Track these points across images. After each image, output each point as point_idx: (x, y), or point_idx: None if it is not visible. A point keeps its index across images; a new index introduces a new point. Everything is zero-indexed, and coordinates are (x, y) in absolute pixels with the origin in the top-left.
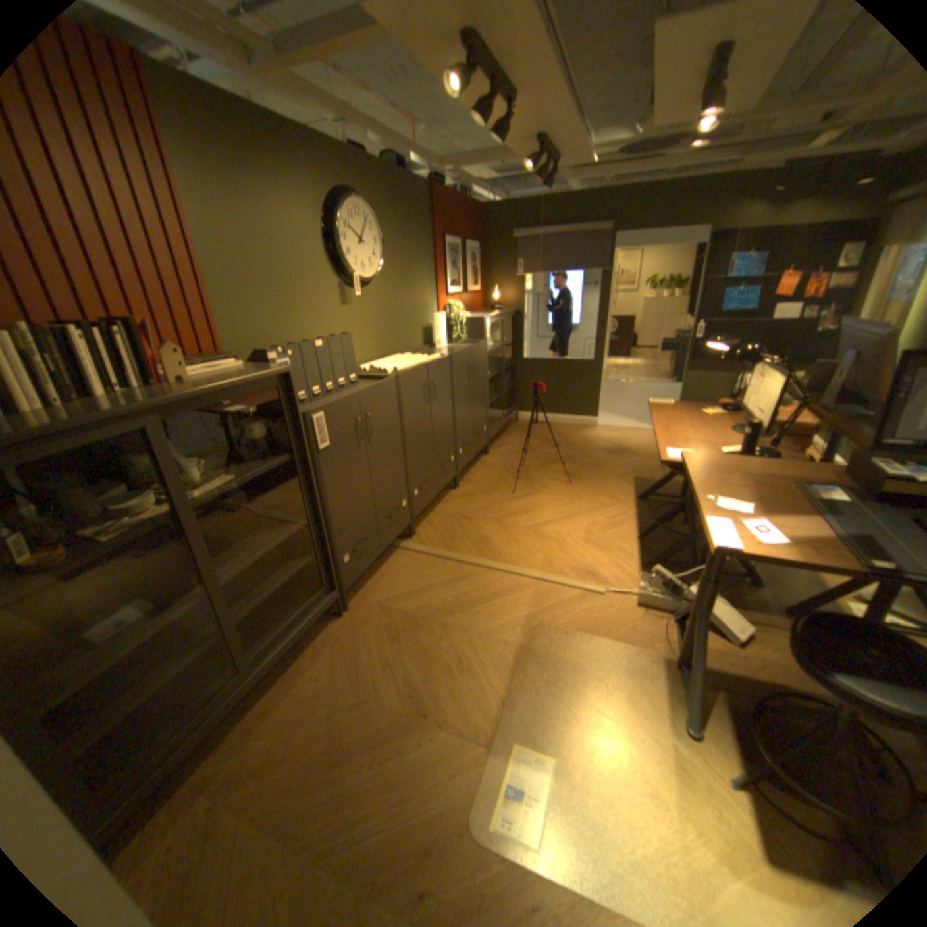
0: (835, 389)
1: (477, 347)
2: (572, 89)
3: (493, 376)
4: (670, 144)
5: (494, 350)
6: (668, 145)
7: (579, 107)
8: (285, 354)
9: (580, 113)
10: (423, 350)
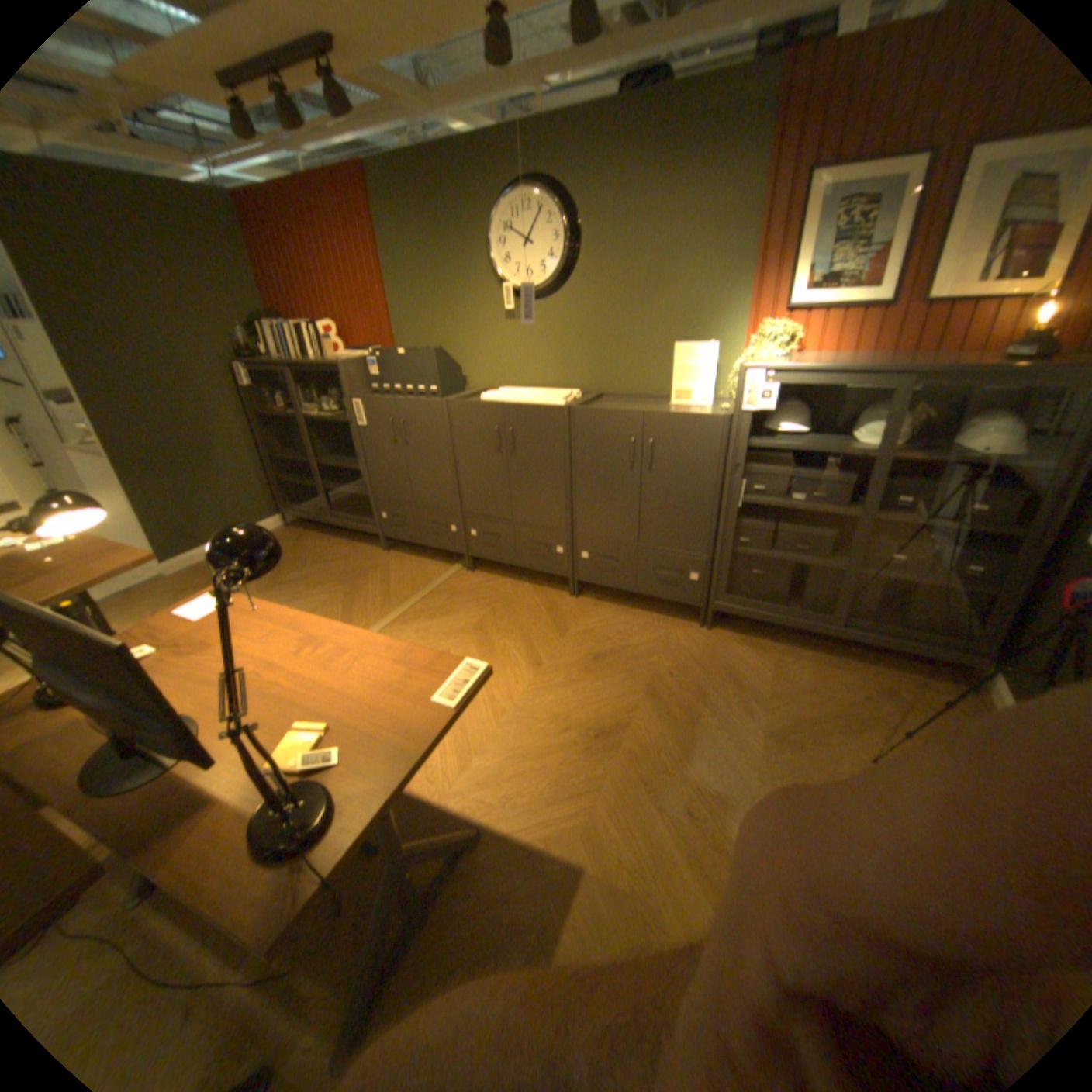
0: None
1: (683, 417)
2: None
3: (806, 507)
4: None
5: (832, 452)
6: None
7: None
8: (376, 354)
9: None
10: (654, 398)
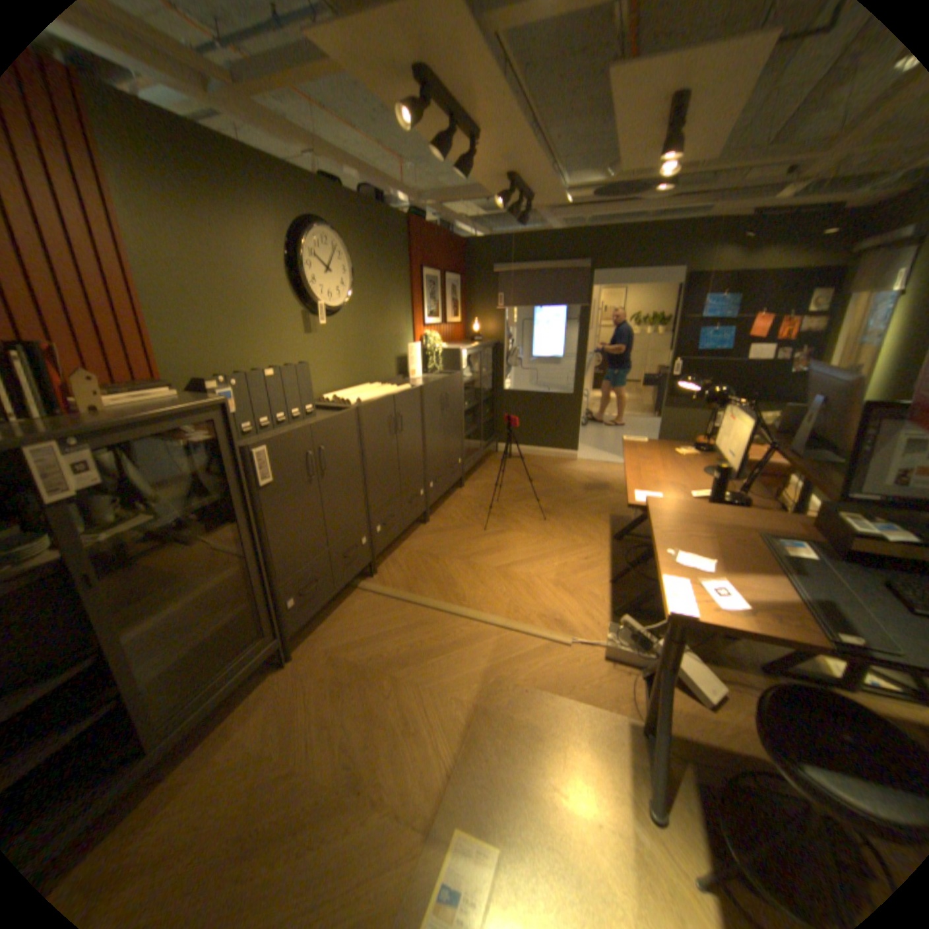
0: (805, 434)
1: (452, 378)
2: (539, 131)
3: (470, 407)
4: (645, 188)
5: (472, 382)
6: (643, 189)
7: (548, 148)
8: (227, 383)
9: (550, 154)
10: (396, 380)
